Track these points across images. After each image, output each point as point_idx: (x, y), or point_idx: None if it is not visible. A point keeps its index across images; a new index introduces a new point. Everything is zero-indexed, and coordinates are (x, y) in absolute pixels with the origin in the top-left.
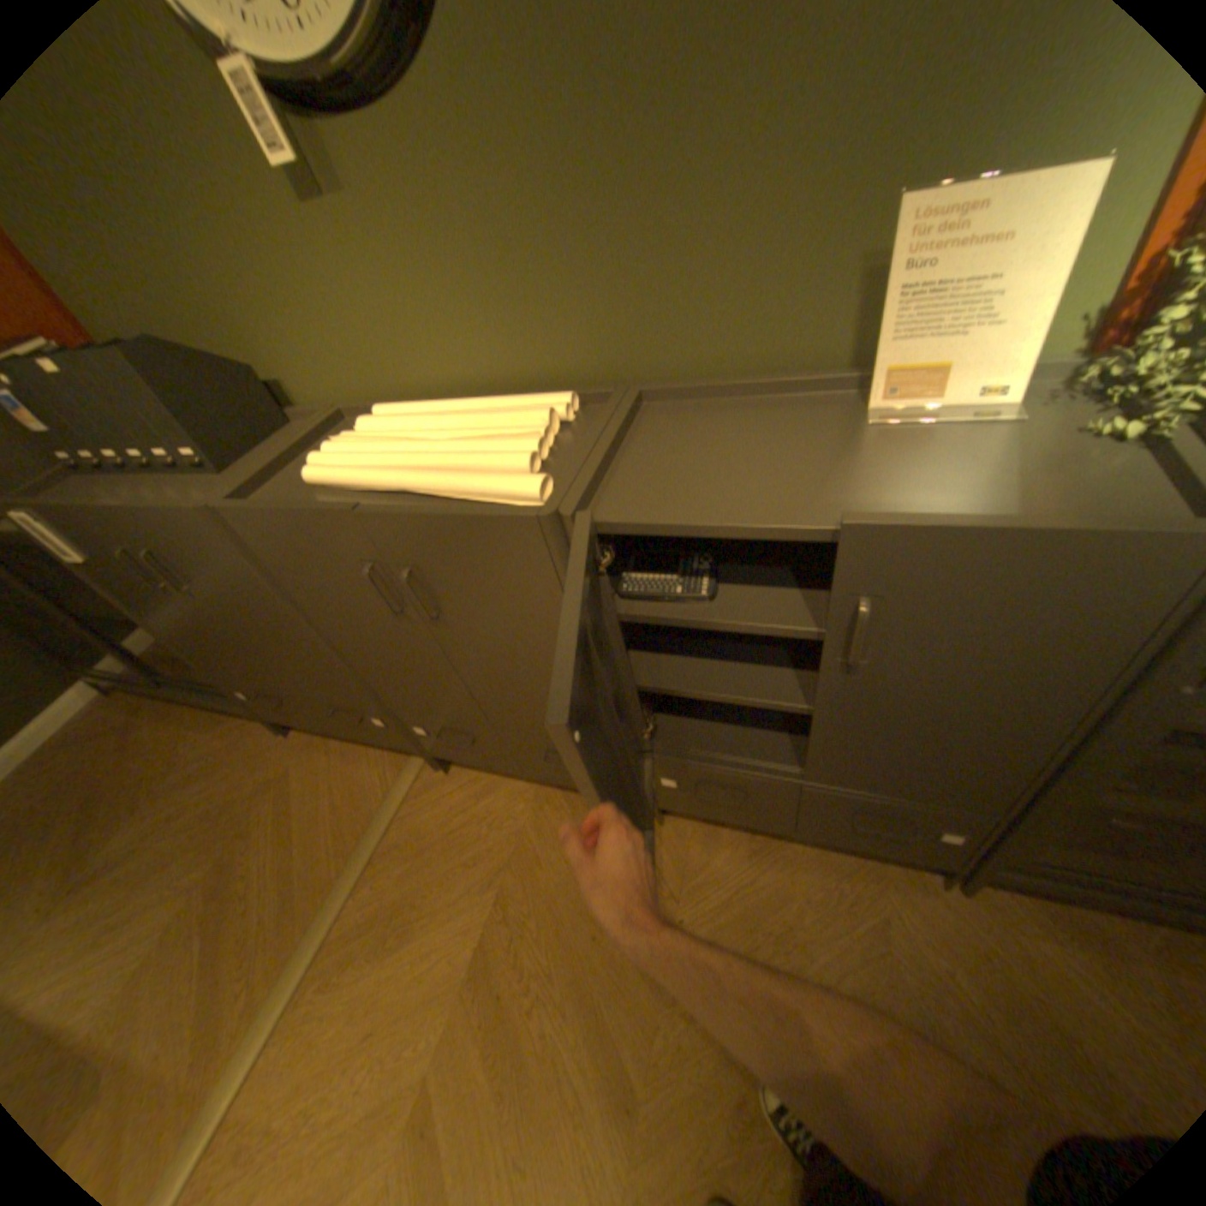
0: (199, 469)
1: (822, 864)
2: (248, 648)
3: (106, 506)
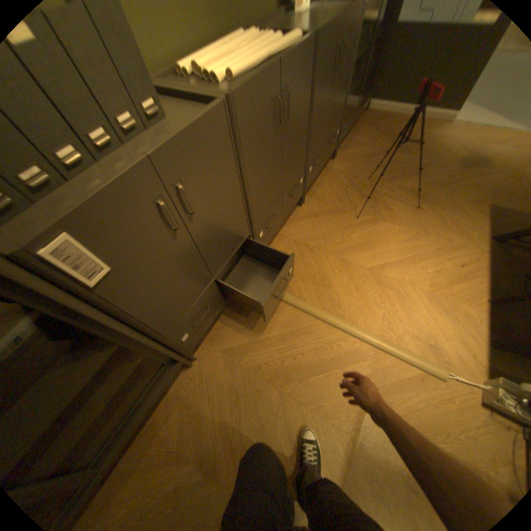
0: (154, 118)
1: (322, 176)
2: (207, 251)
3: (161, 143)
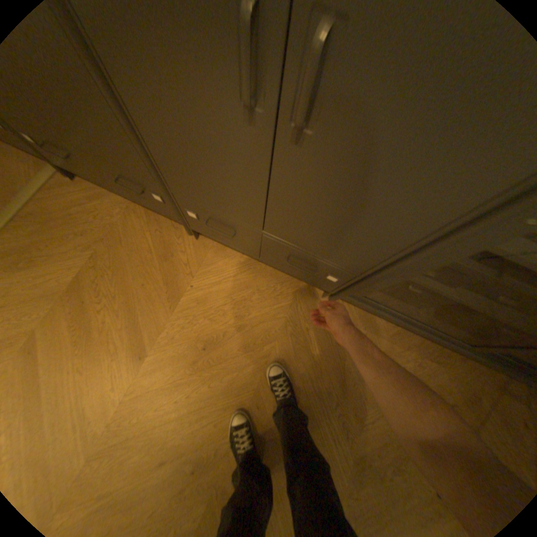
0: None
1: (271, 274)
2: None
3: None
